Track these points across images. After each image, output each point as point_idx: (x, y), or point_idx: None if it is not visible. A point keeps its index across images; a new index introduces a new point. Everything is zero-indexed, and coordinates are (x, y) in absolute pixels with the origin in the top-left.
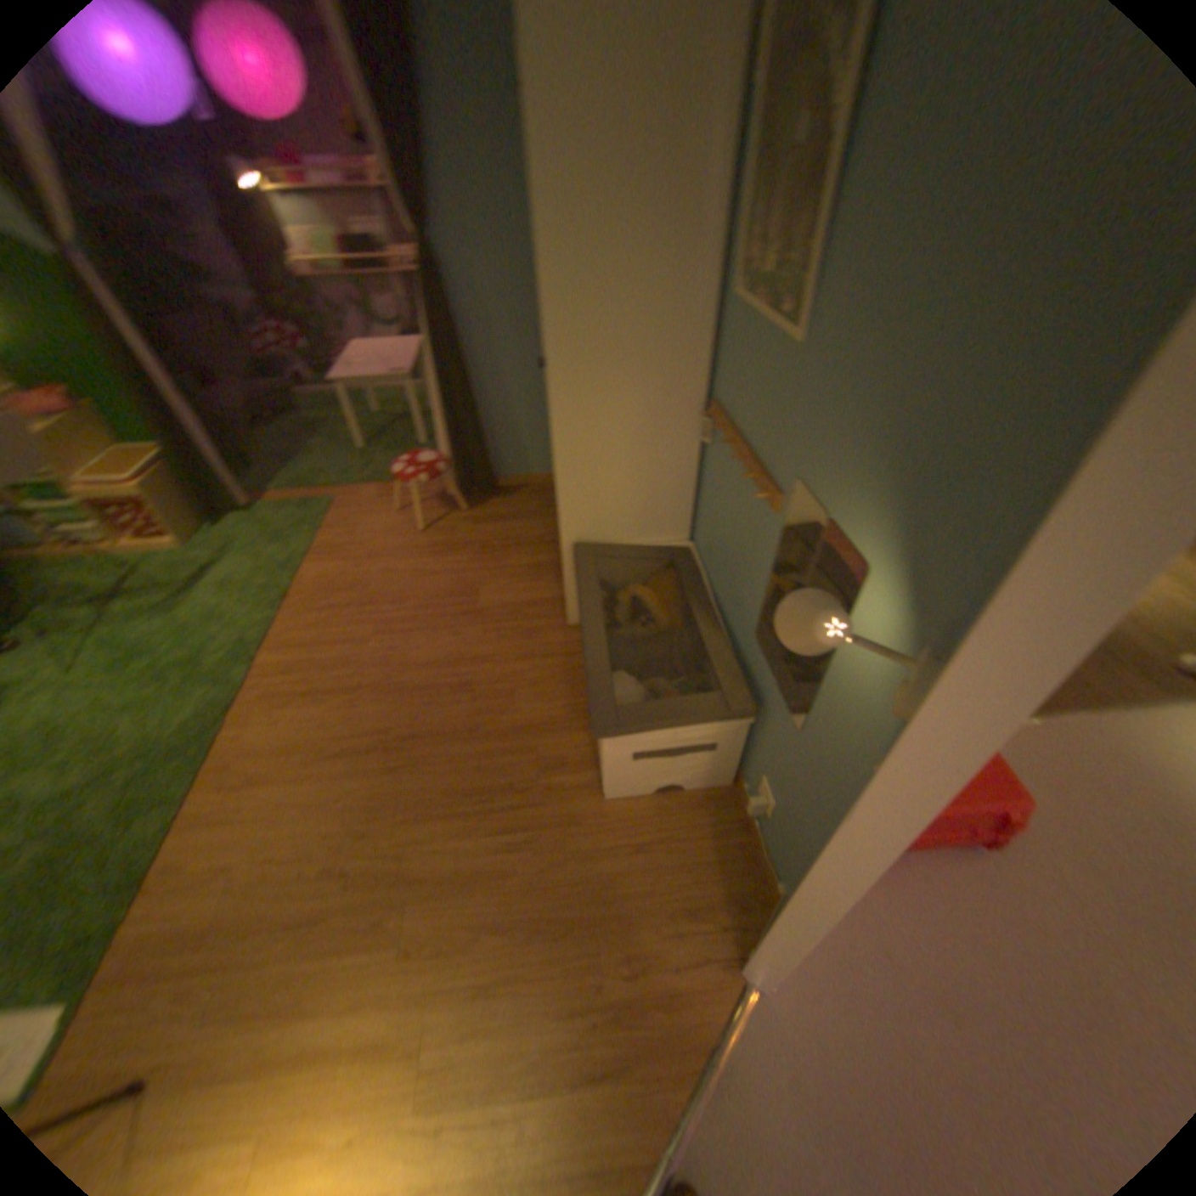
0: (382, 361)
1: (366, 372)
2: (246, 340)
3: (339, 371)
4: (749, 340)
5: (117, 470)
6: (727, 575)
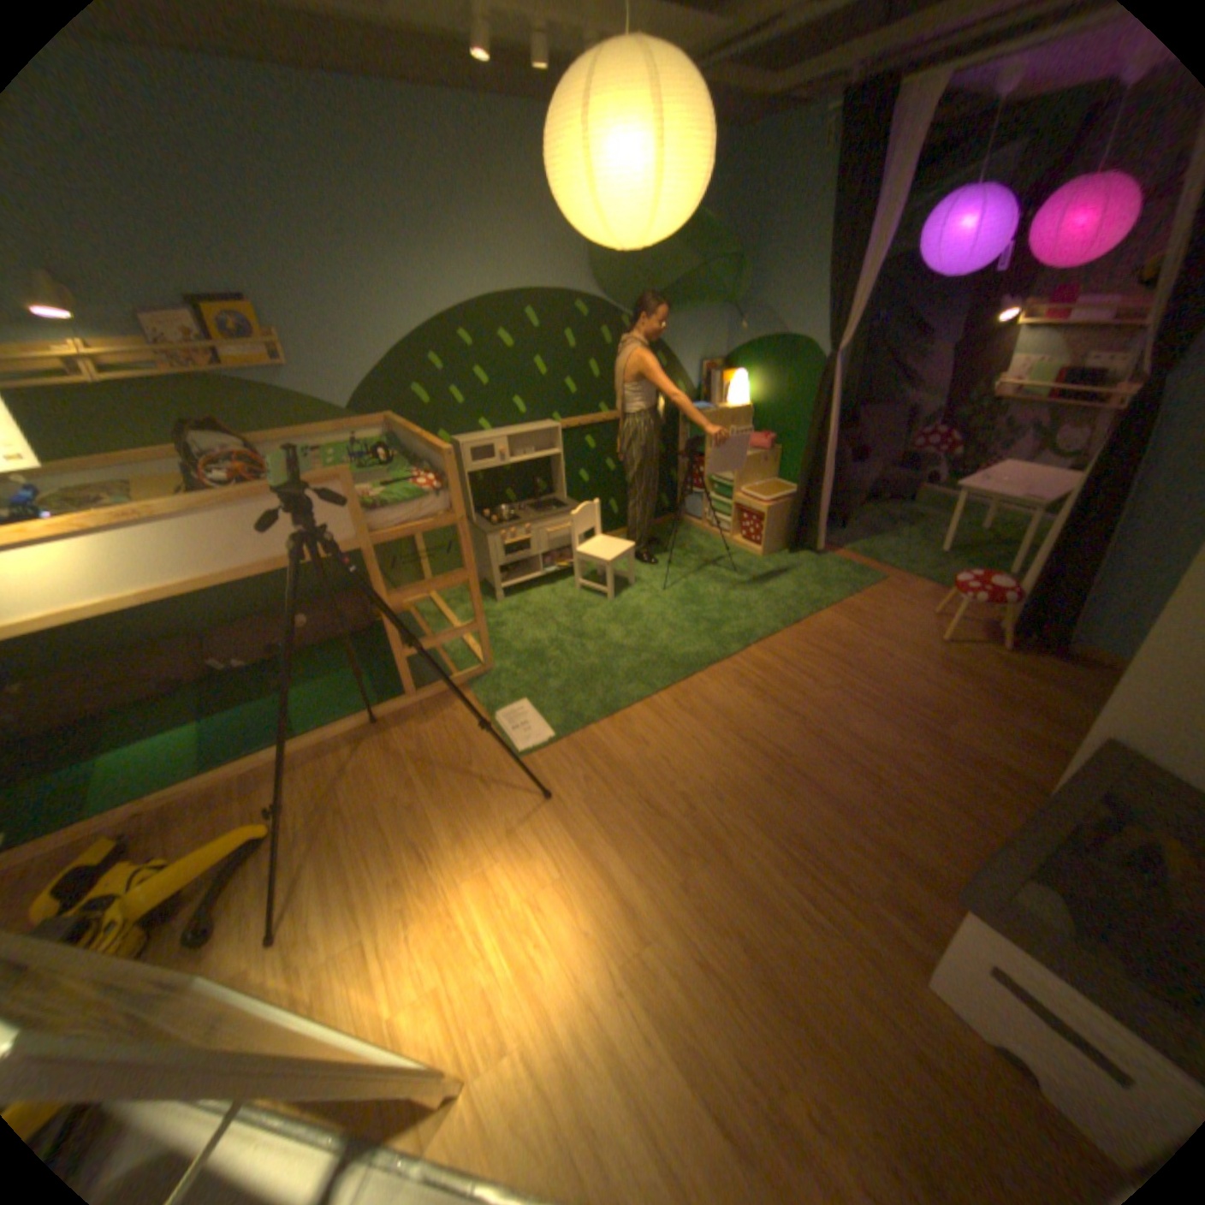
0: (1030, 485)
1: (1005, 489)
2: (918, 437)
3: (978, 481)
4: None
5: (769, 493)
6: None
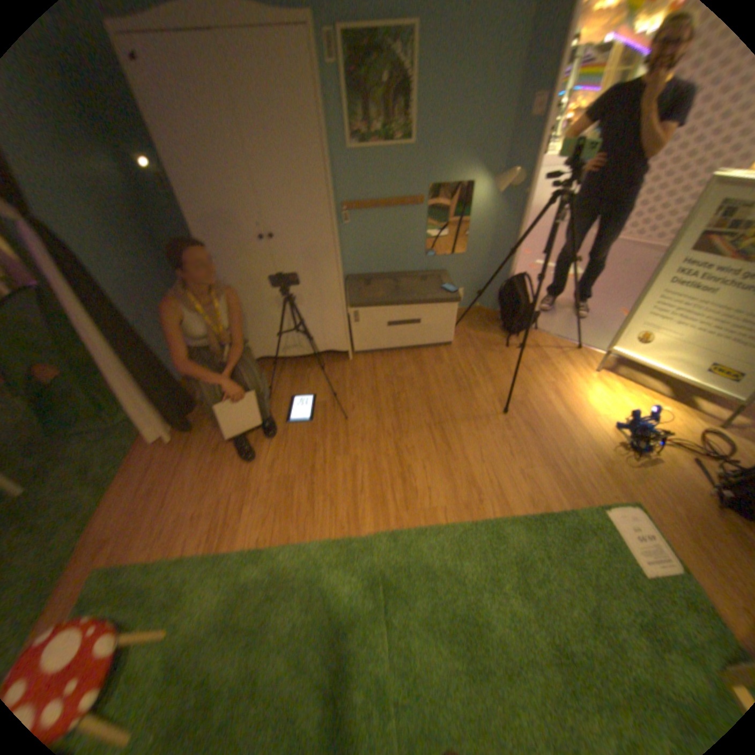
0: None
1: None
2: None
3: None
4: (370, 162)
5: None
6: (393, 258)
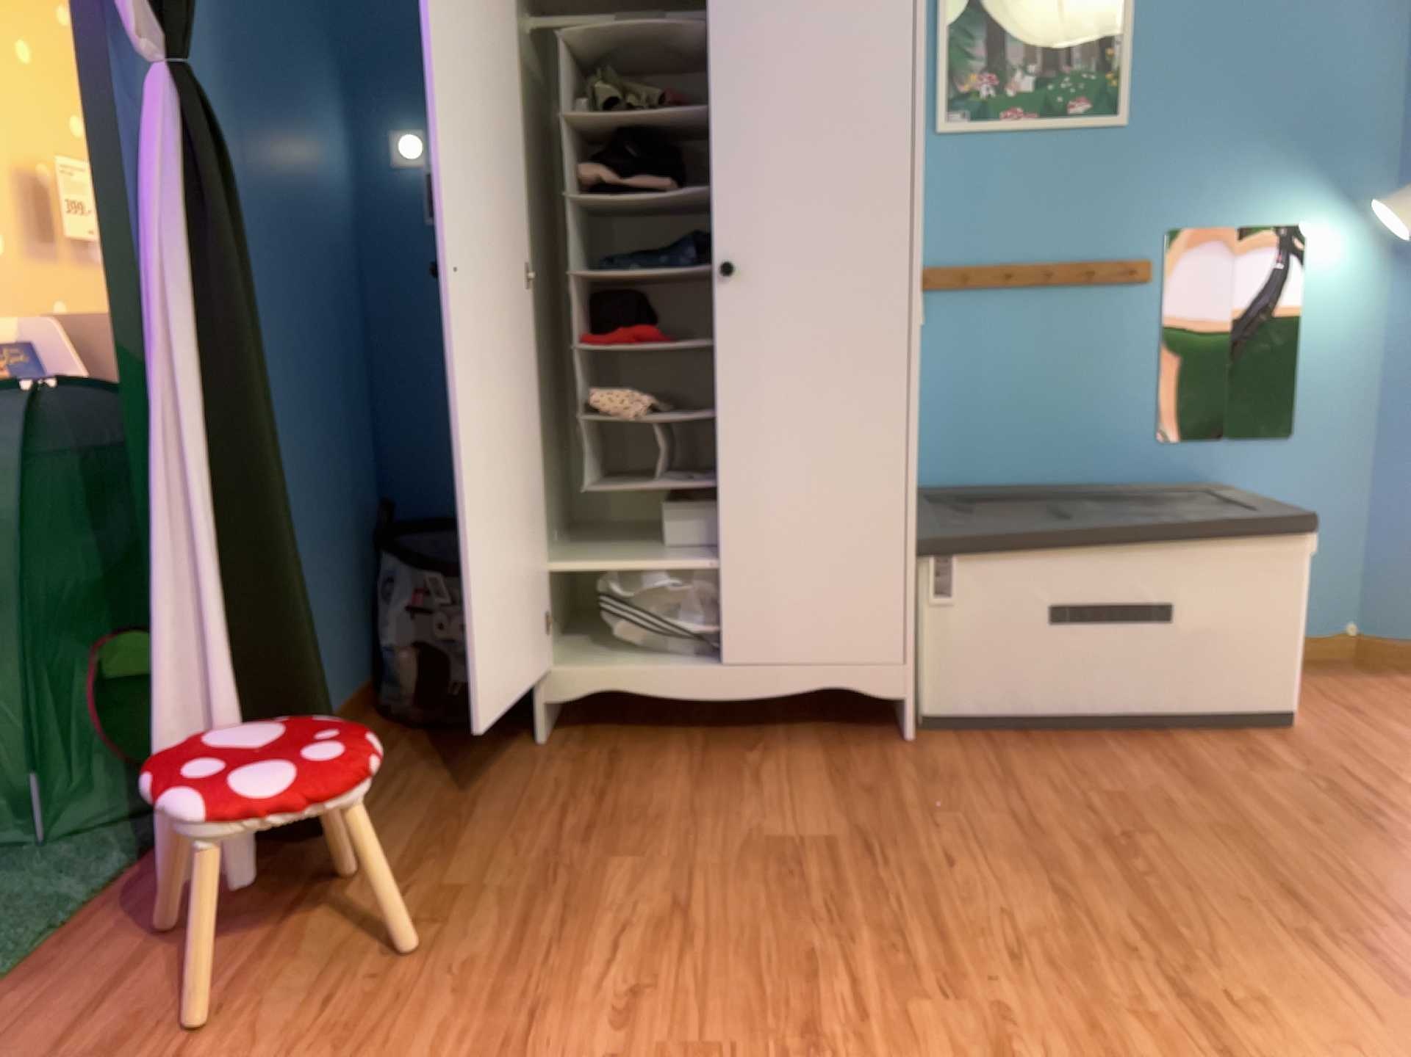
0: None
1: None
2: None
3: None
4: (998, 165)
5: None
6: (1051, 441)
